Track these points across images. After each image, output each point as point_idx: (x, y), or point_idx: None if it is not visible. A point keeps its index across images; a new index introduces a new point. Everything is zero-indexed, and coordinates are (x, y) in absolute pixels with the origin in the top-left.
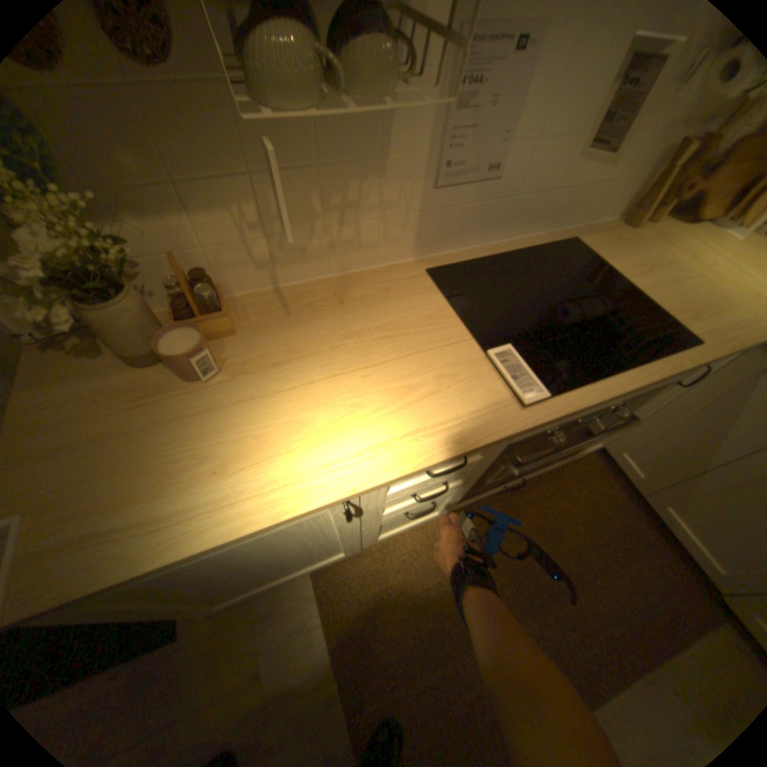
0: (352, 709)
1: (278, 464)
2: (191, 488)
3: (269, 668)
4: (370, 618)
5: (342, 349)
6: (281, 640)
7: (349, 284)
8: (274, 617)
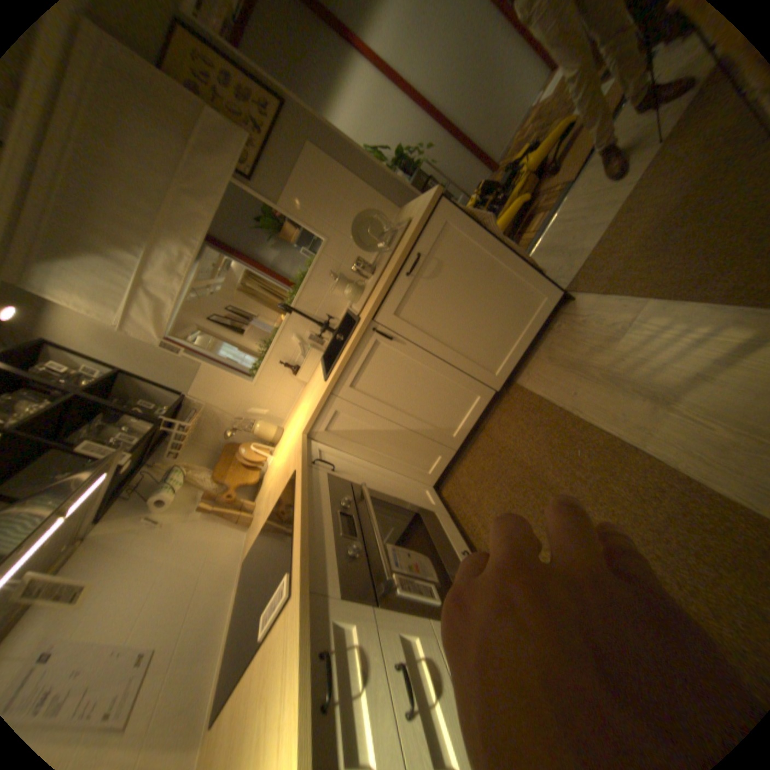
0: None
1: None
2: None
3: None
4: None
5: None
6: None
7: None
8: None
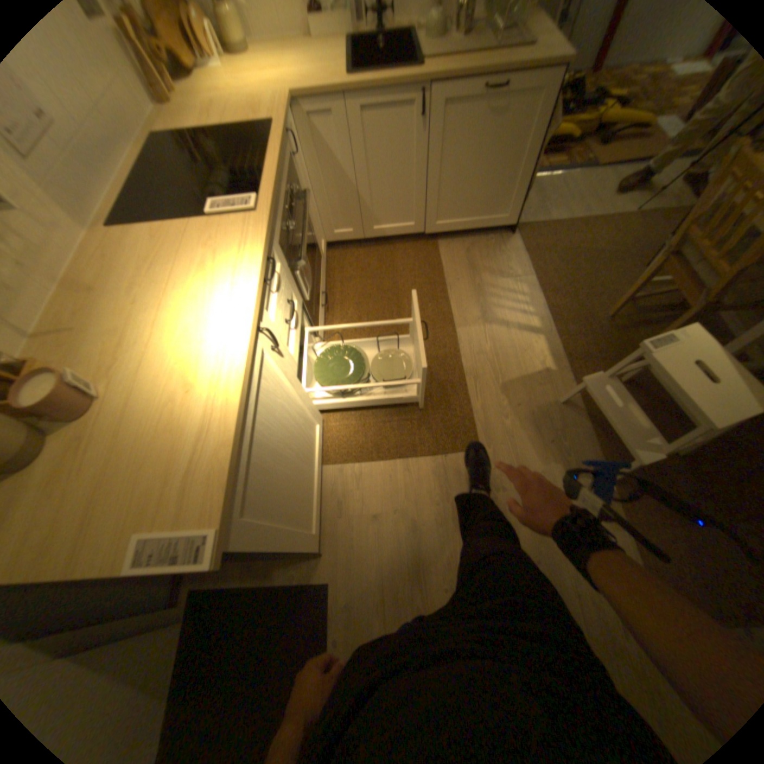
0: (413, 450)
1: (208, 349)
2: (191, 406)
3: (373, 506)
4: (368, 426)
5: (141, 297)
6: (359, 495)
7: (76, 282)
8: (342, 498)
